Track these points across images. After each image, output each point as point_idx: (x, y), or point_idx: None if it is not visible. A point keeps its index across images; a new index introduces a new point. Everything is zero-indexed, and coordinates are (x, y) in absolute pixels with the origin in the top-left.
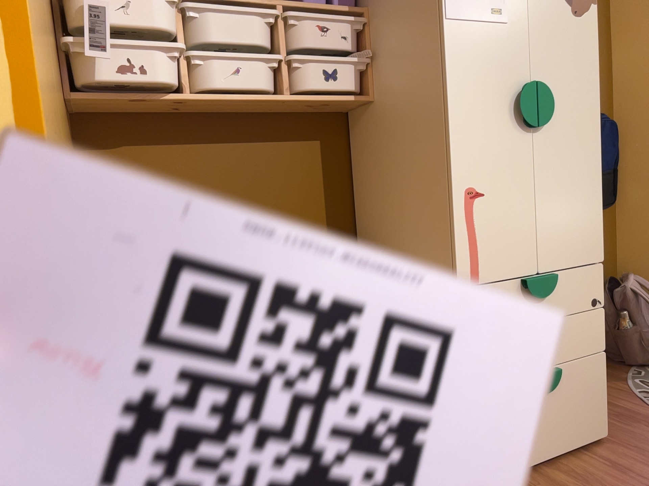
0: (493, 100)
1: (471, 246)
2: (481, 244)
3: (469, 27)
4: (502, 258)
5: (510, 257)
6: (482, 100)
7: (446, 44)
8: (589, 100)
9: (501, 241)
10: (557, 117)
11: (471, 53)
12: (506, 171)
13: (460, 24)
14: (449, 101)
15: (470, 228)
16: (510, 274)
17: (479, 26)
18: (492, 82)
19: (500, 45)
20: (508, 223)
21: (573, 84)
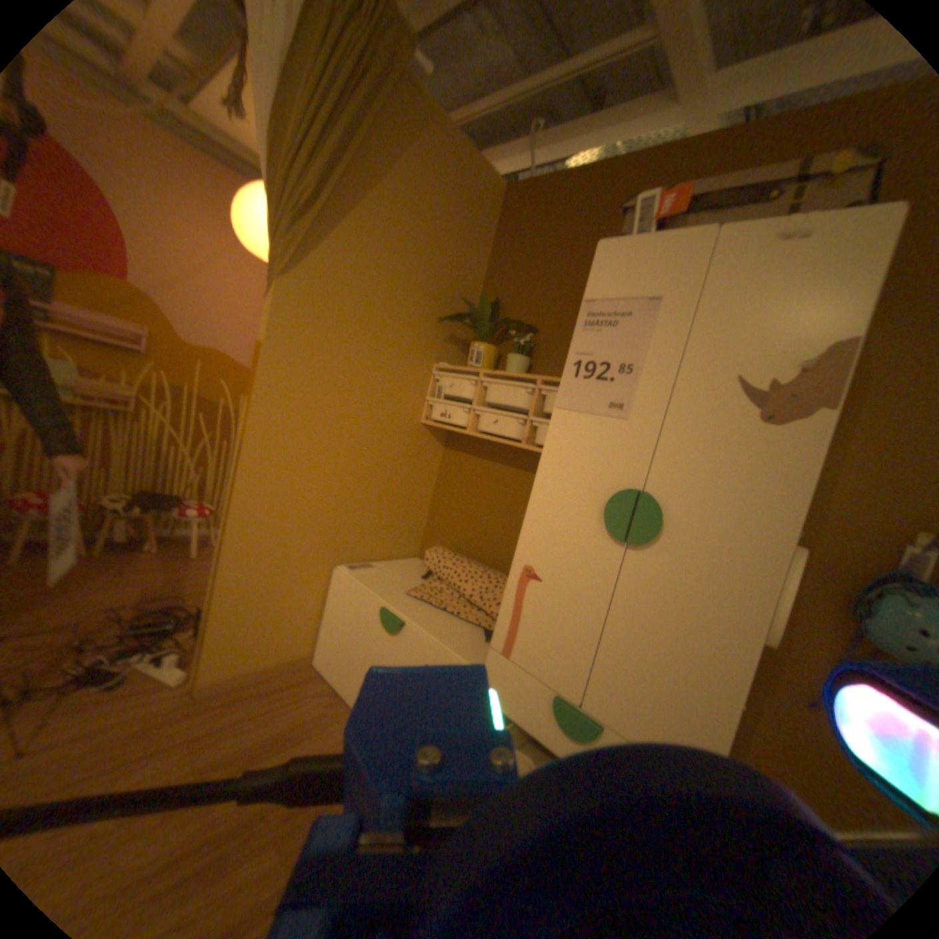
0: (582, 495)
1: (512, 618)
2: (521, 624)
3: (577, 418)
4: (538, 654)
5: (548, 661)
6: (568, 491)
7: (550, 430)
8: (758, 548)
9: (543, 637)
10: (676, 547)
11: (570, 443)
12: (573, 572)
13: (567, 414)
14: (536, 481)
15: (516, 602)
16: (543, 678)
17: (588, 418)
18: (587, 476)
19: (609, 442)
20: (558, 625)
21: (725, 515)
